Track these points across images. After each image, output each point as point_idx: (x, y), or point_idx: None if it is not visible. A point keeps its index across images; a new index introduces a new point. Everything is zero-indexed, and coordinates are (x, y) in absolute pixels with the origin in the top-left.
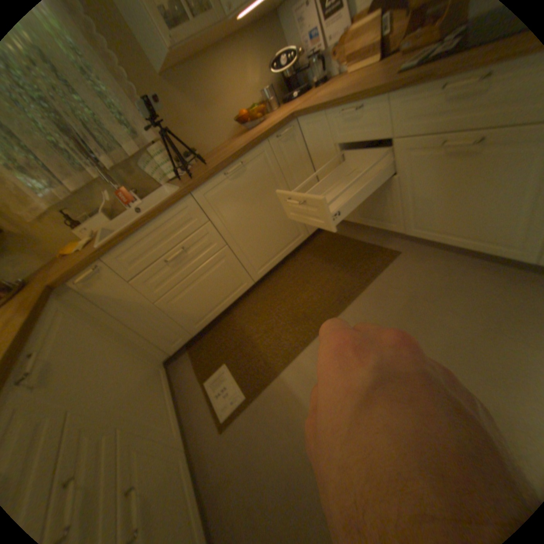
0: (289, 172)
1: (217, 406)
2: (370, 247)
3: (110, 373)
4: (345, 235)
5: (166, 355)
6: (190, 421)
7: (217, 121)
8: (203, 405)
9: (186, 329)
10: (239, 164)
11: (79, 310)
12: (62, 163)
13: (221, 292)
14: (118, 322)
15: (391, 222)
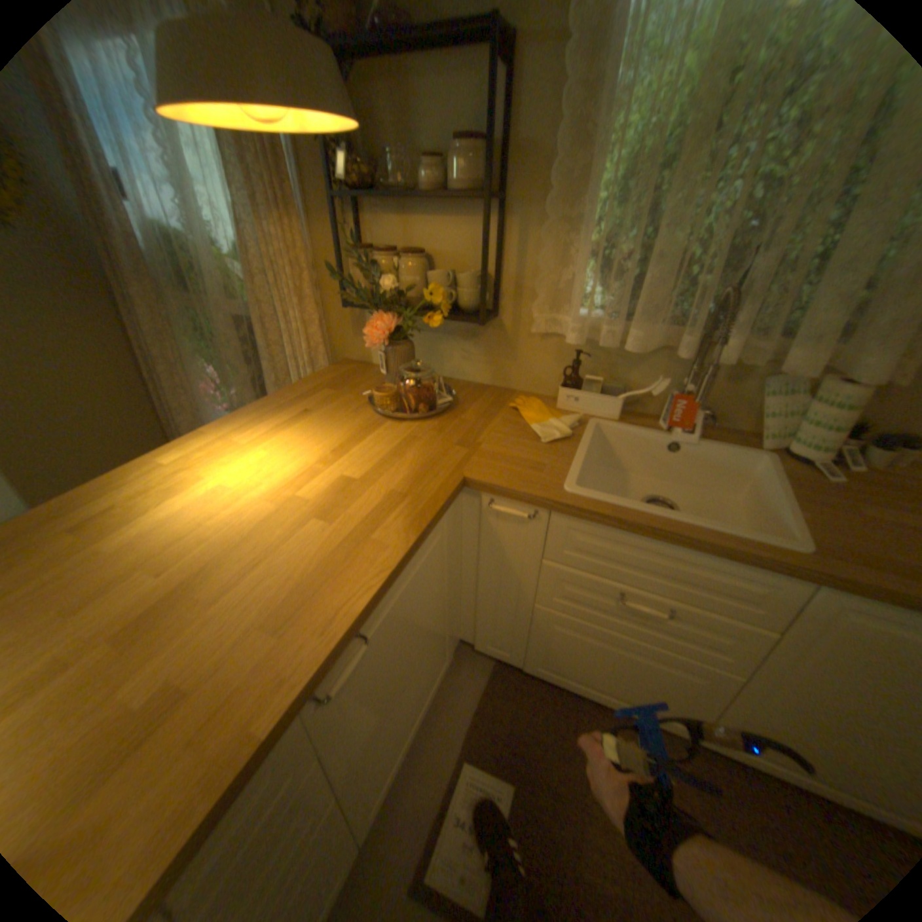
0: None
1: (445, 850)
2: None
3: (402, 675)
4: None
5: (472, 643)
6: (405, 796)
7: None
8: (435, 803)
9: (528, 661)
10: None
11: (458, 528)
12: (665, 302)
13: (634, 695)
14: (476, 571)
15: None
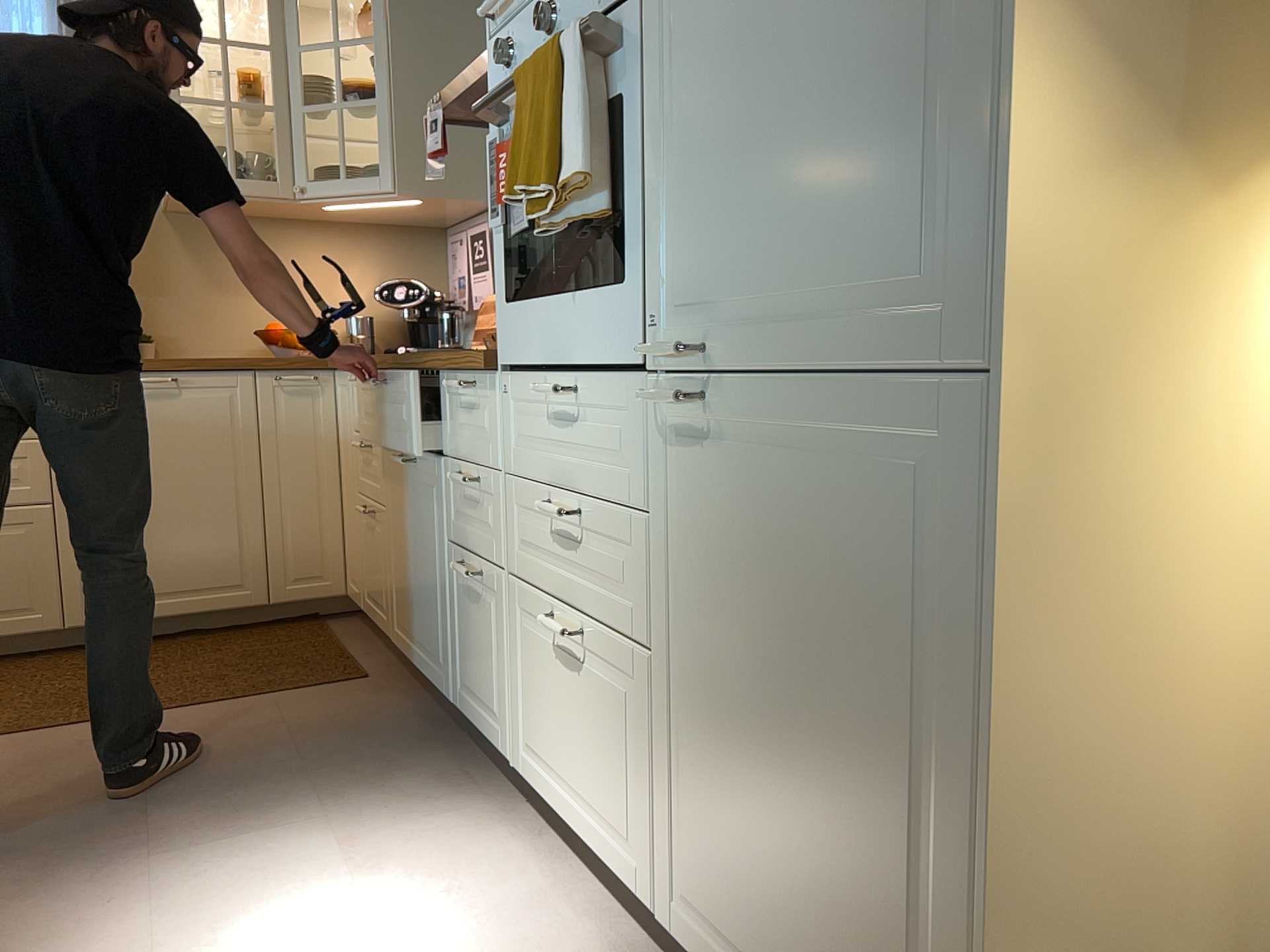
0: (277, 449)
1: None
2: (344, 659)
3: None
4: (340, 636)
5: None
6: None
7: (233, 322)
8: None
9: None
10: (167, 380)
11: None
12: None
13: None
14: None
15: (385, 610)
